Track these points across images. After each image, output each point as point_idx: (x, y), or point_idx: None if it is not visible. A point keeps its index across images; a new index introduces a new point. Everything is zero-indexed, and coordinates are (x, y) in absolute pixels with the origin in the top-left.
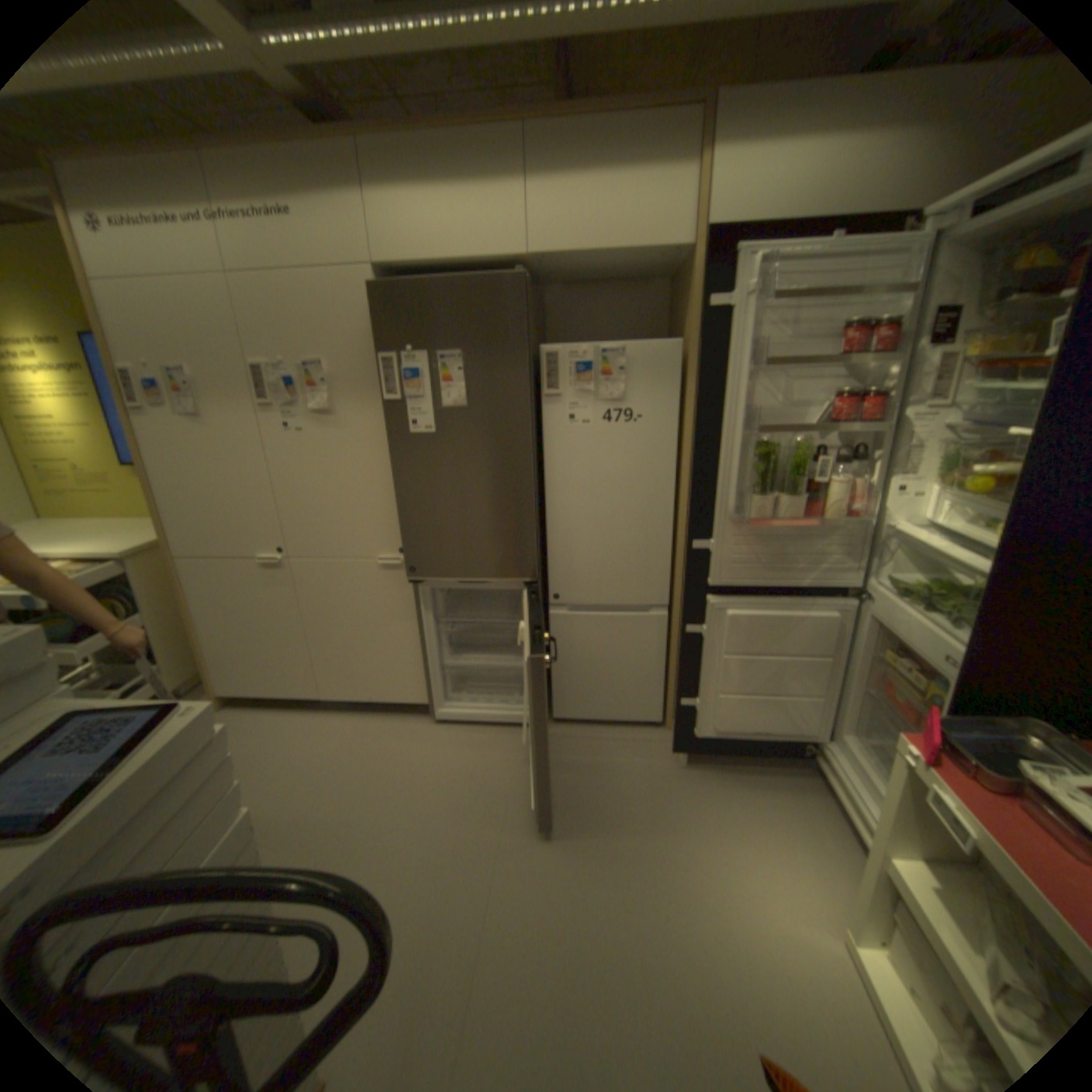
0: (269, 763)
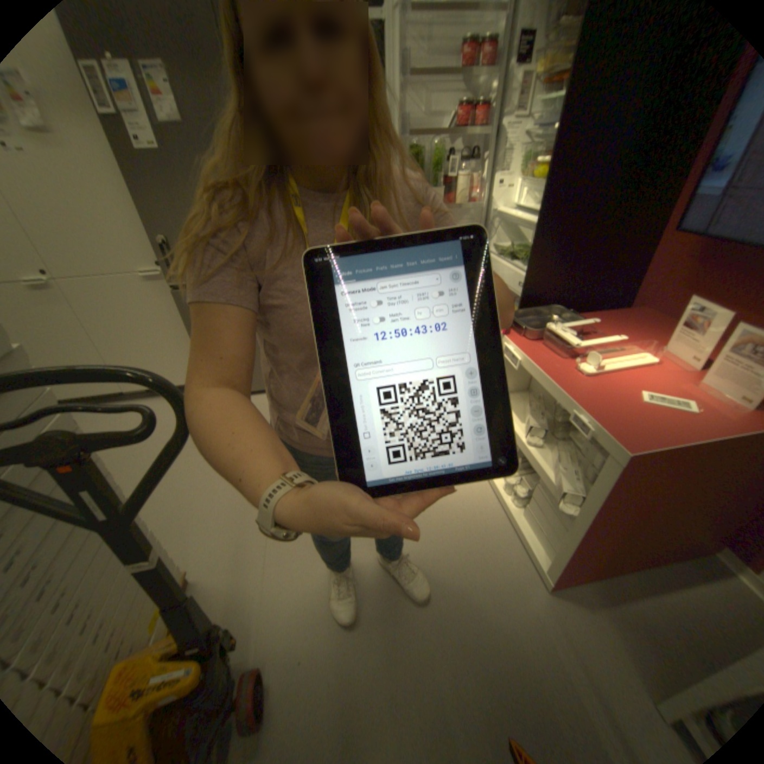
0: None
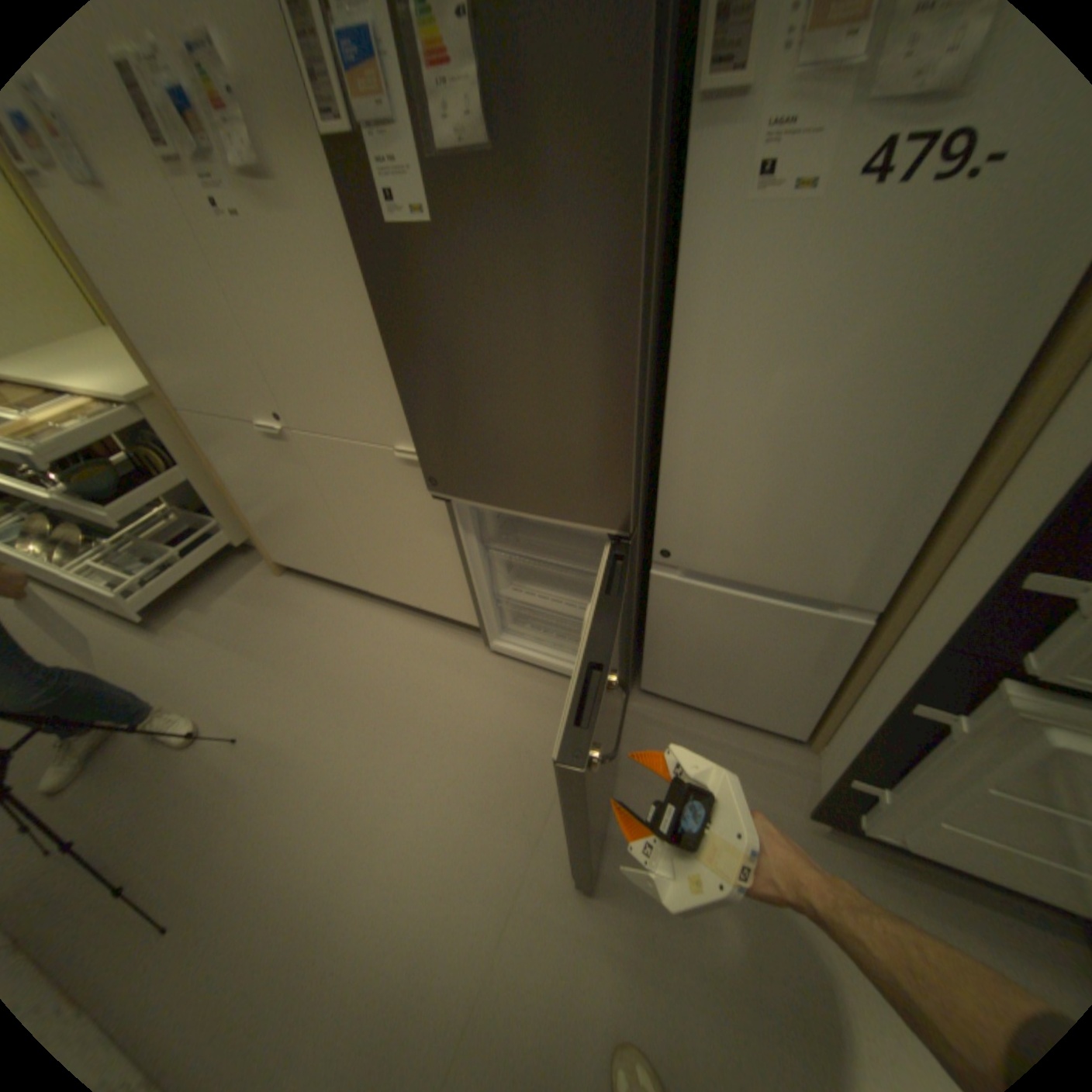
0: (309, 663)
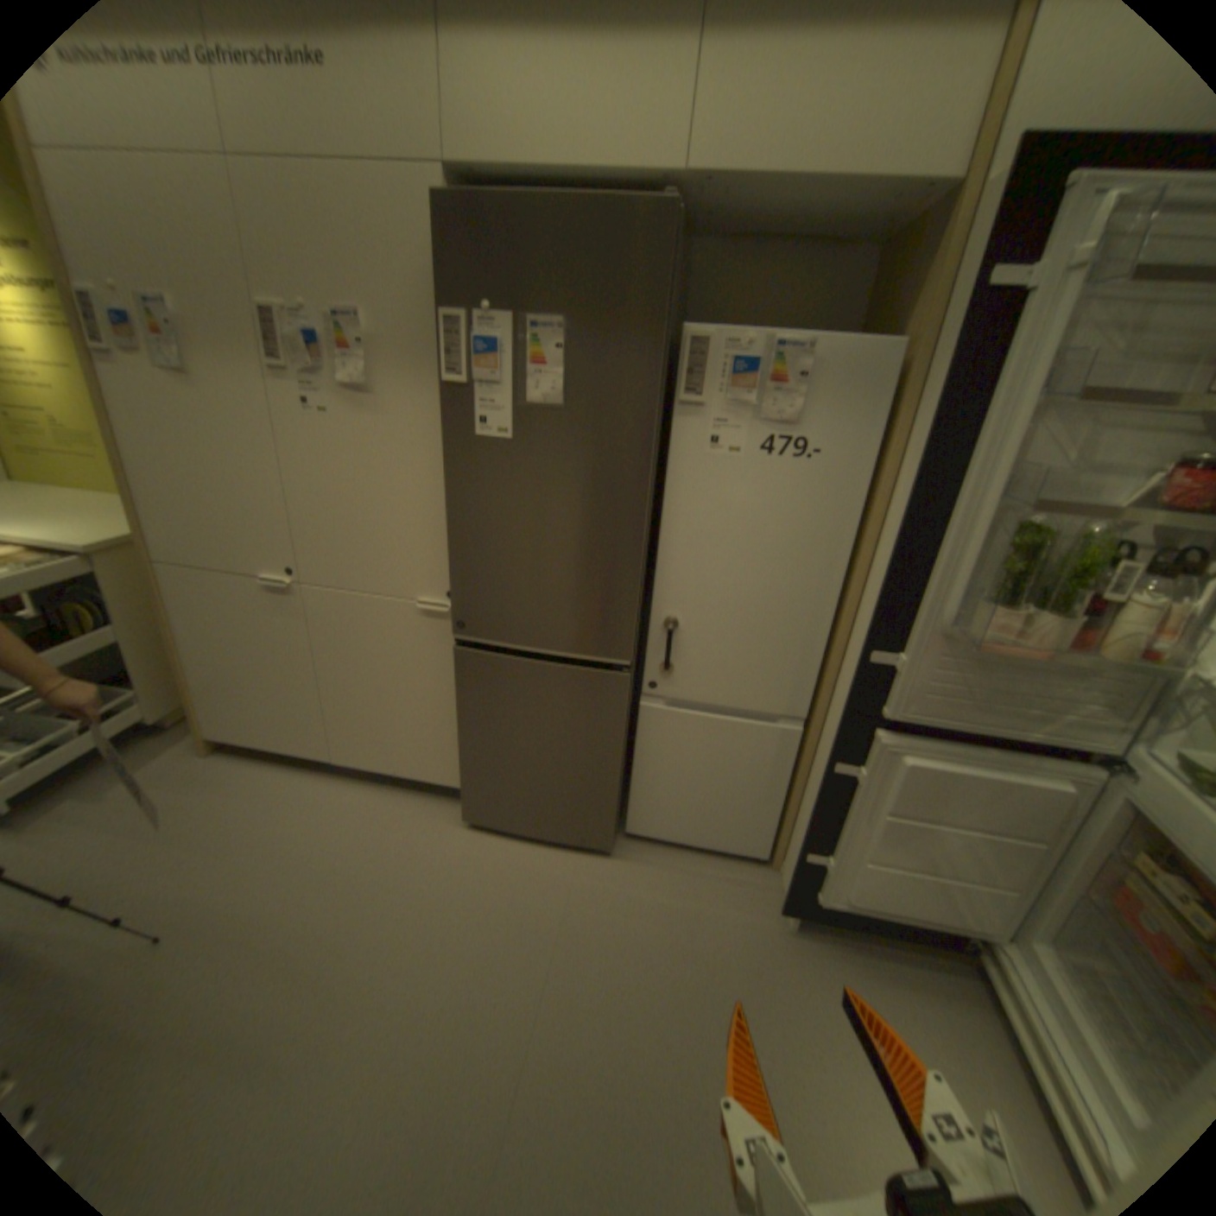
0: (256, 844)
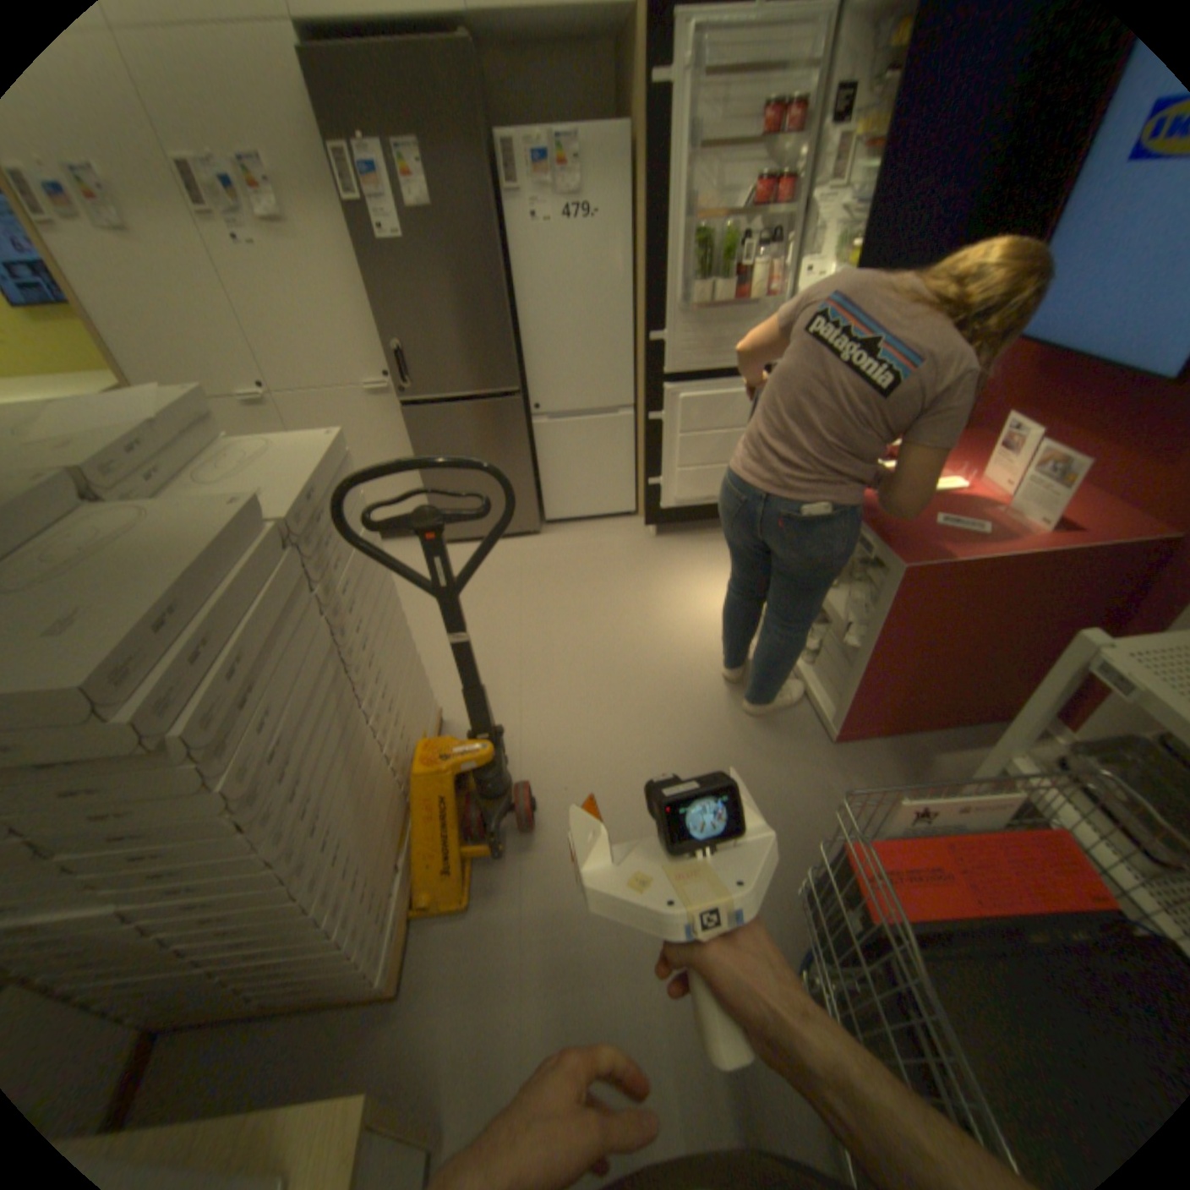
0: None
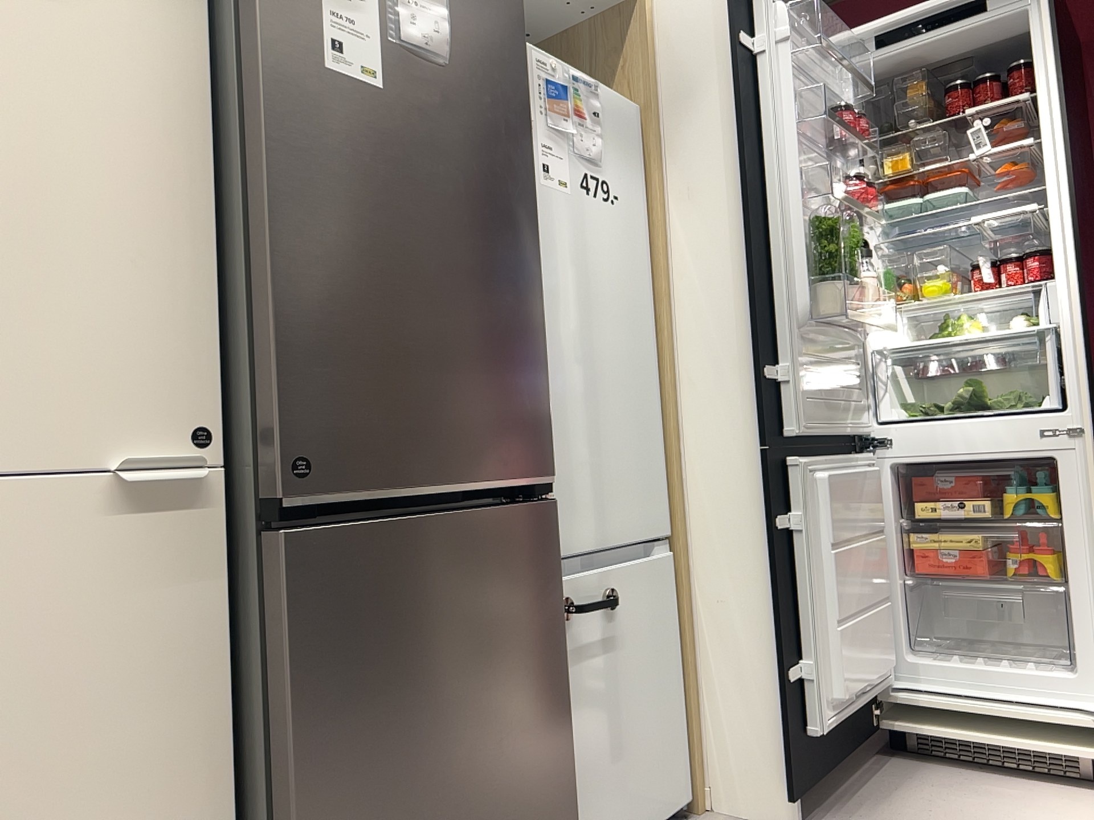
0: None
